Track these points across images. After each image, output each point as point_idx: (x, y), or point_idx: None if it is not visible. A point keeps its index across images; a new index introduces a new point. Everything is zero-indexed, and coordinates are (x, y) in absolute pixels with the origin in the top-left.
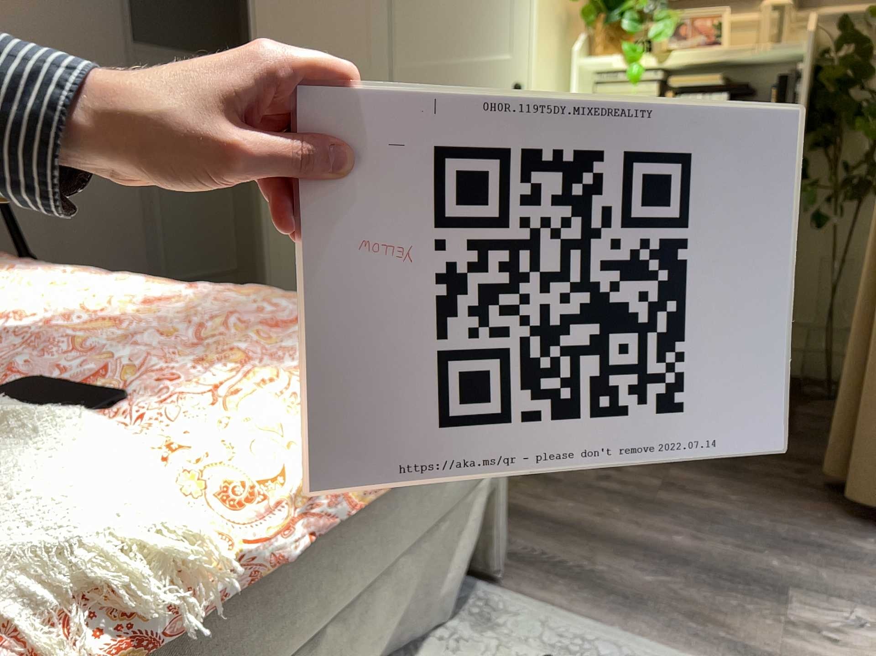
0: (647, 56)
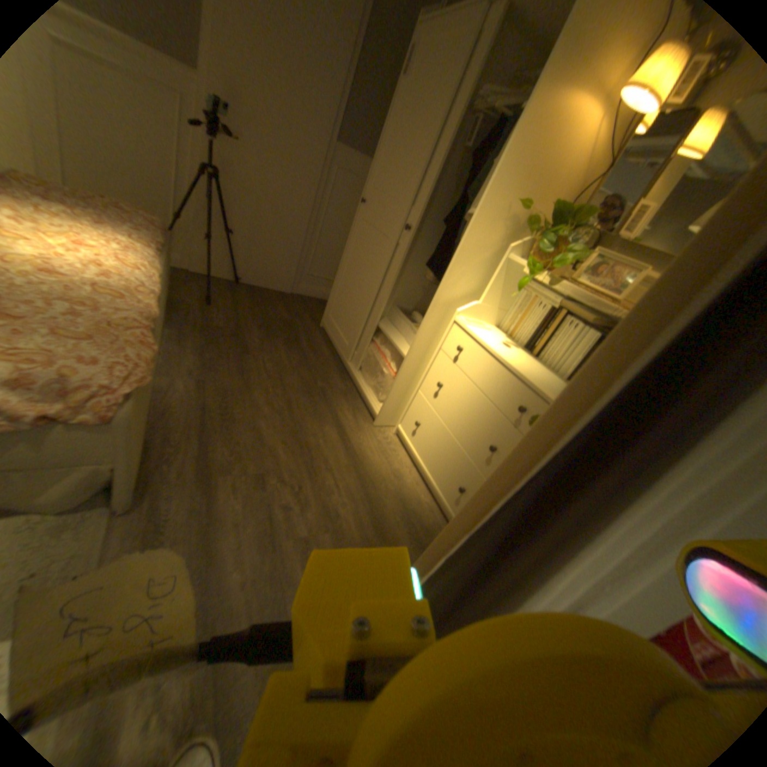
0: (546, 272)
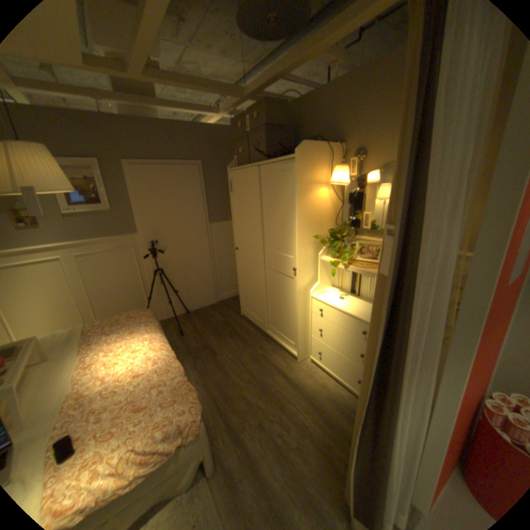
0: (341, 264)
